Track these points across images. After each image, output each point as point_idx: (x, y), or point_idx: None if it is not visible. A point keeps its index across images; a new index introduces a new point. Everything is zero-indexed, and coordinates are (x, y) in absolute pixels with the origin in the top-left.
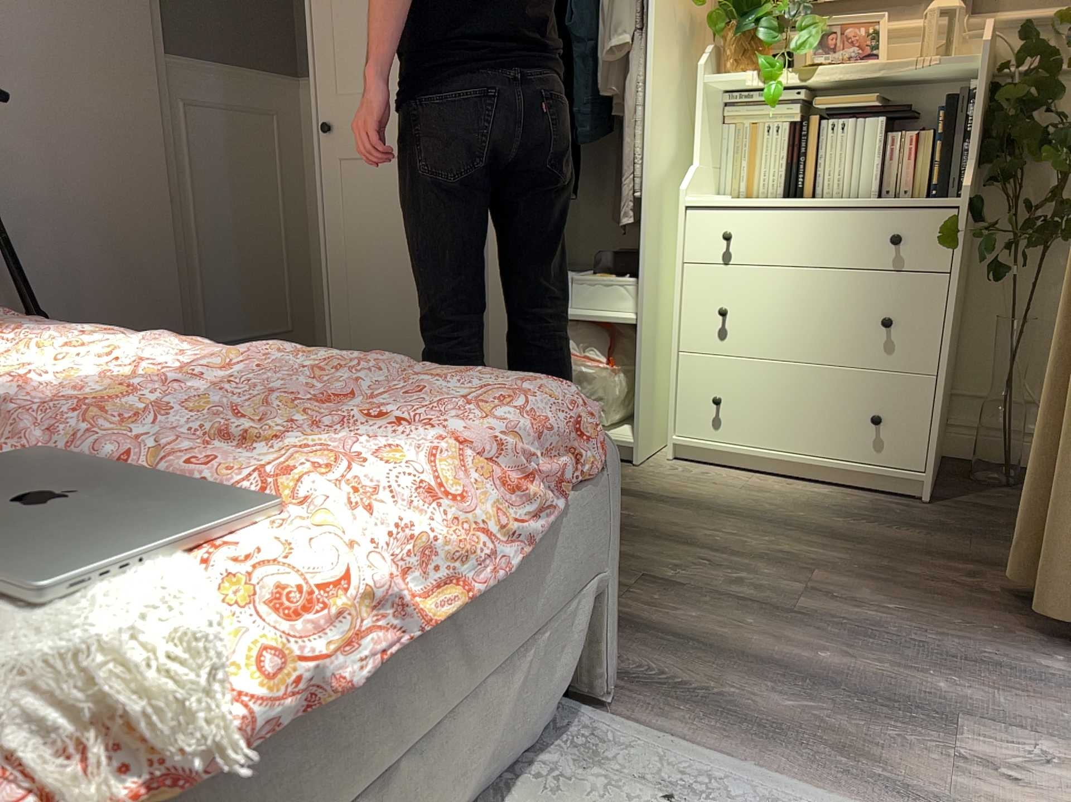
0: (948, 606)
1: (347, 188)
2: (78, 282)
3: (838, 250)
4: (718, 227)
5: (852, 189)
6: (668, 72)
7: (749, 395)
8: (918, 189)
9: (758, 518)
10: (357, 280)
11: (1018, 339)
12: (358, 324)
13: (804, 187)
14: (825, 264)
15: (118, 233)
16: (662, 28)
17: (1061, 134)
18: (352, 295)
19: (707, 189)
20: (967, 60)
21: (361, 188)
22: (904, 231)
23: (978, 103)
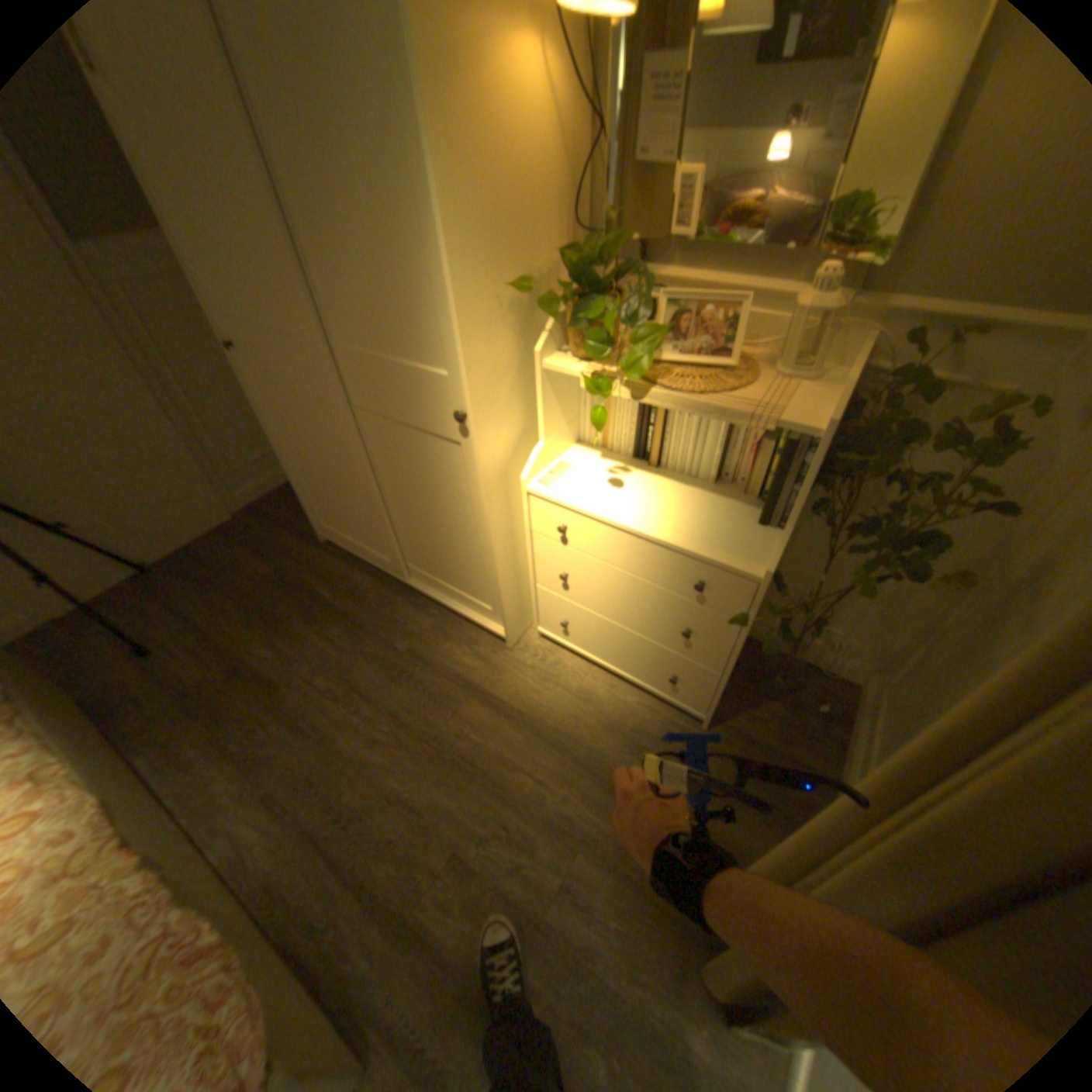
0: (657, 916)
1: (268, 400)
2: (89, 480)
3: (651, 571)
4: (554, 518)
5: (691, 469)
6: (497, 371)
7: (584, 628)
8: (751, 487)
9: (568, 748)
10: (302, 468)
11: (819, 598)
12: (315, 497)
13: (649, 457)
14: (640, 577)
15: (106, 431)
16: (479, 336)
17: (917, 445)
18: (303, 476)
19: (560, 451)
20: (807, 431)
21: (277, 403)
22: (708, 580)
23: (813, 462)
